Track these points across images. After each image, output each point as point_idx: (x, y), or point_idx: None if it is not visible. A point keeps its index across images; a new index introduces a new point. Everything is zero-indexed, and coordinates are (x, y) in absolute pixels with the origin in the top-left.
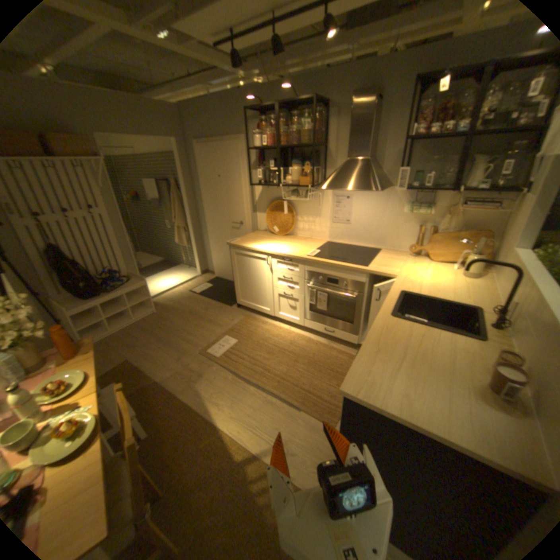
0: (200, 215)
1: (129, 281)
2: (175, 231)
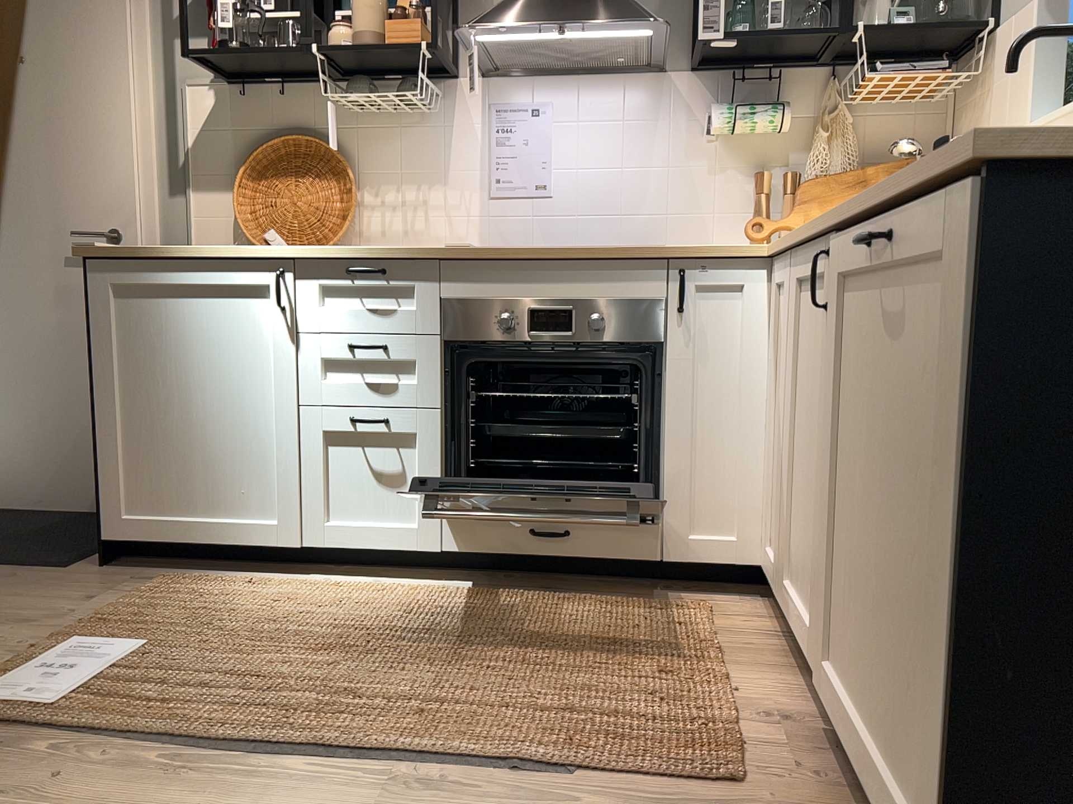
0: None
1: None
2: None
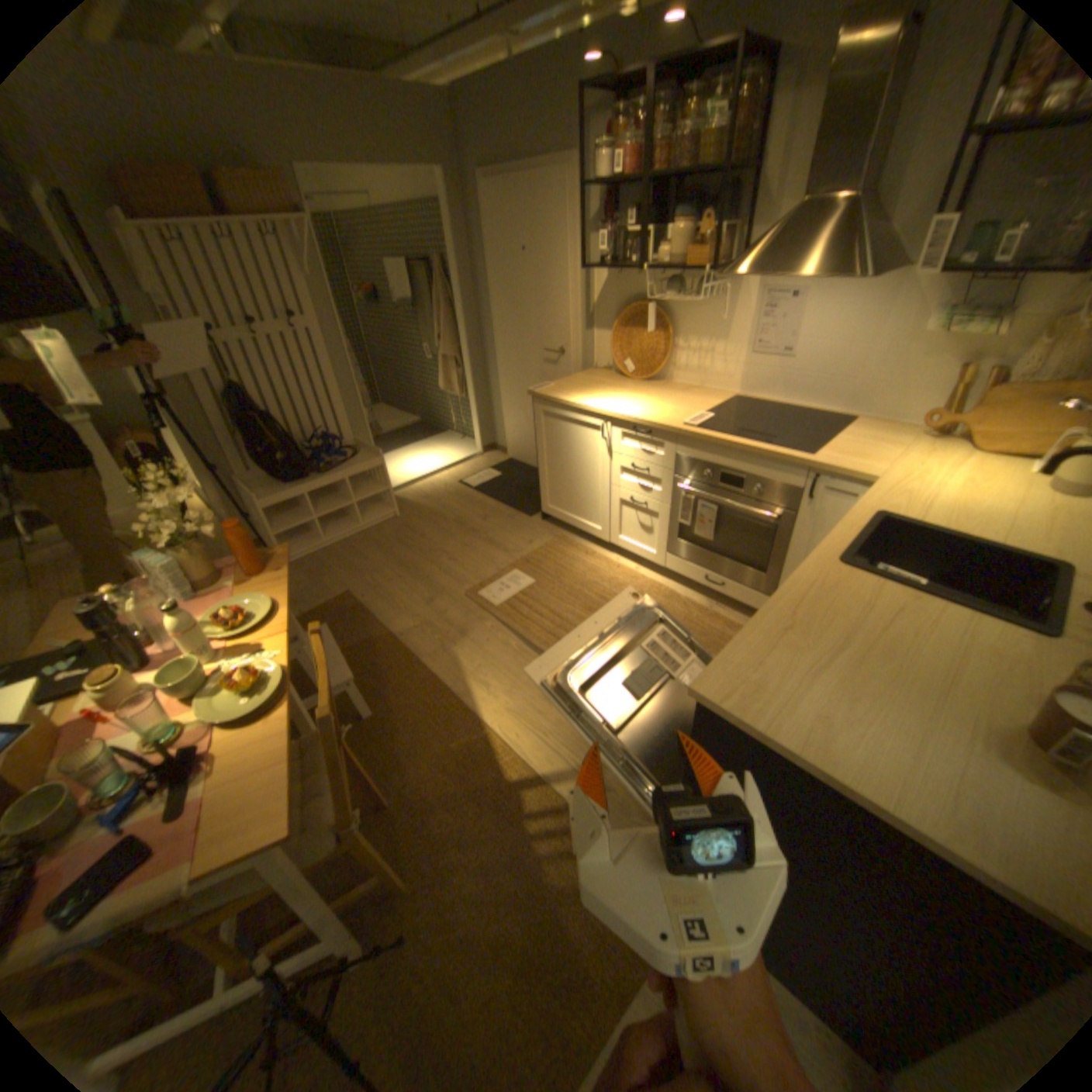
0: (483, 333)
1: (353, 456)
2: (437, 365)
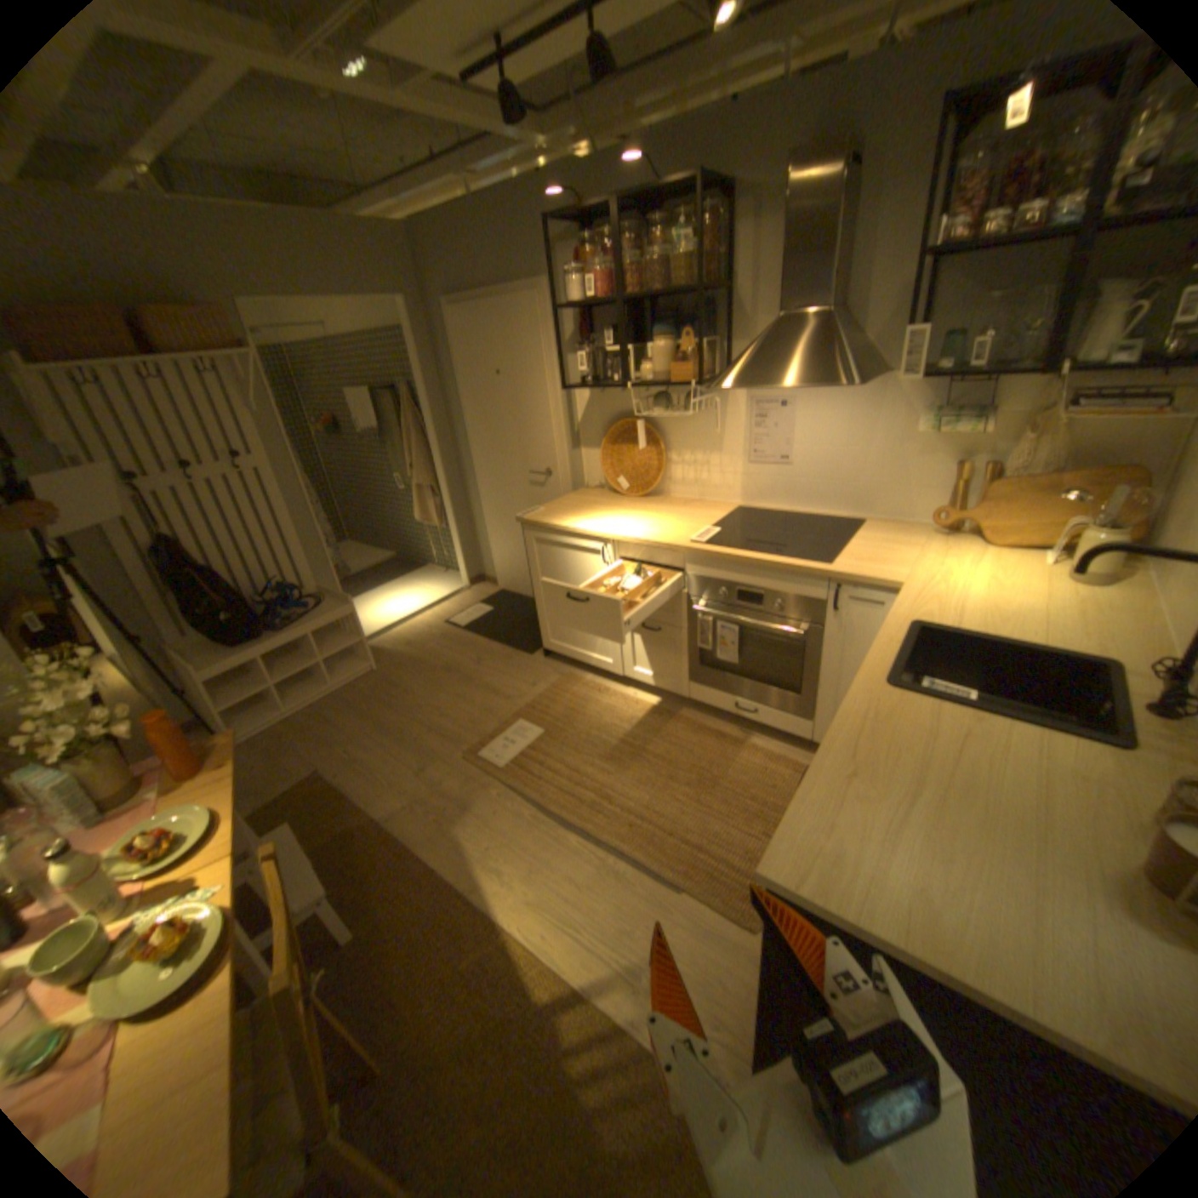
0: (461, 458)
1: (318, 605)
2: (412, 494)
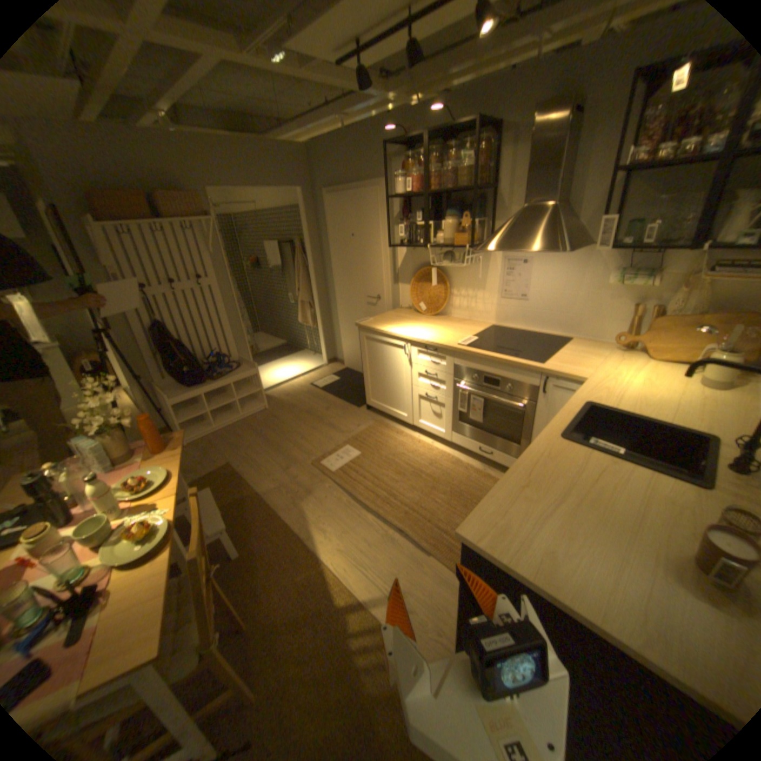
0: (327, 286)
1: (237, 368)
2: (298, 307)
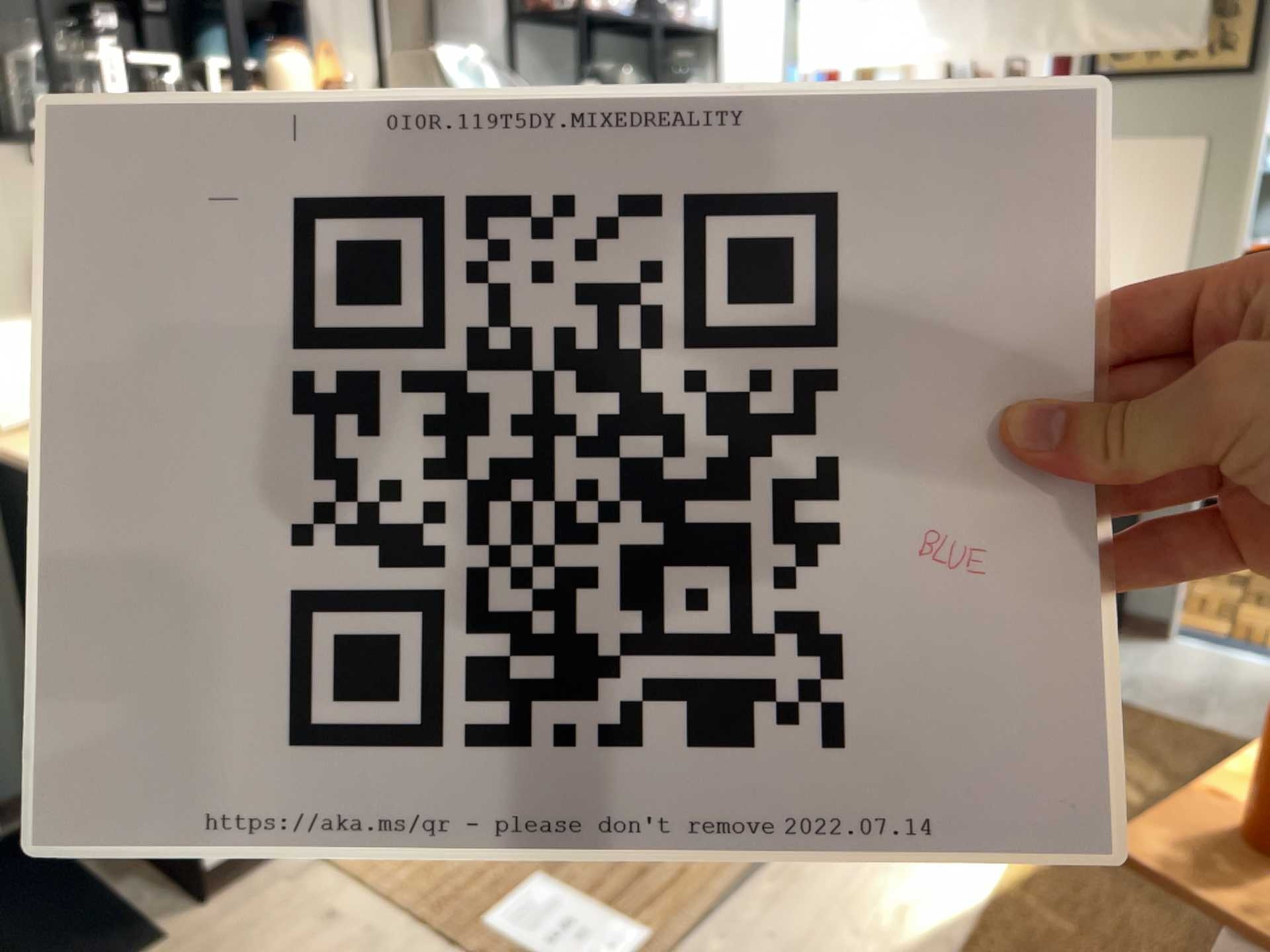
0: None
1: None
2: None
